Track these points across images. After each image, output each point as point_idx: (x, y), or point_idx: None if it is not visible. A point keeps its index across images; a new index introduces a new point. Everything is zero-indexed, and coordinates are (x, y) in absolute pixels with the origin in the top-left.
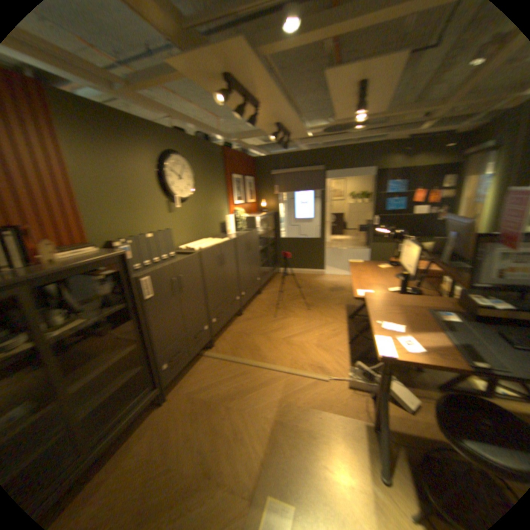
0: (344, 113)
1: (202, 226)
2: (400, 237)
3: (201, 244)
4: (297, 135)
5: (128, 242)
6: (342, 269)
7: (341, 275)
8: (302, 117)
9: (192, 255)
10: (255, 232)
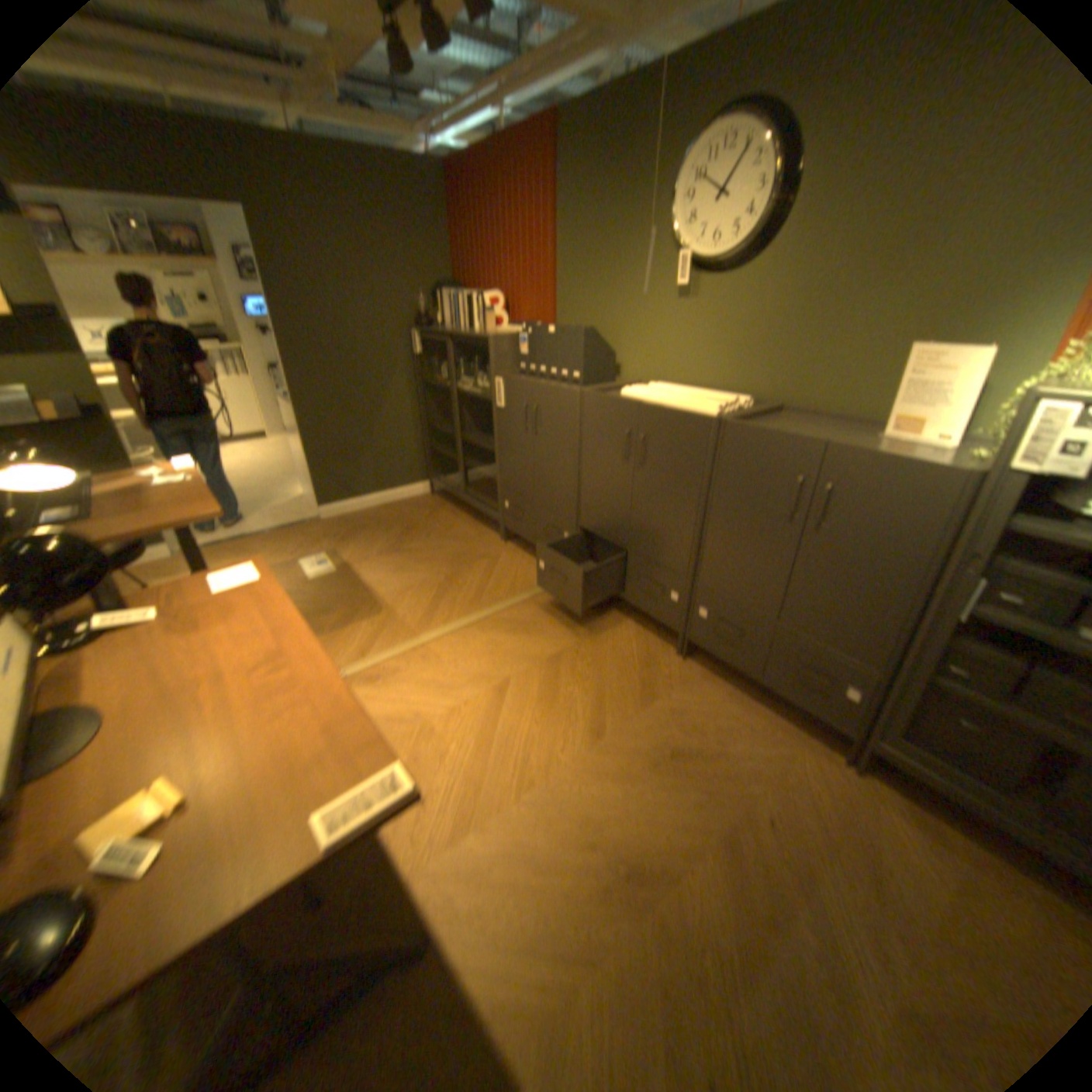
0: None
1: (777, 355)
2: None
3: (659, 390)
4: None
5: (526, 329)
6: None
7: None
8: None
9: (563, 385)
10: (931, 469)
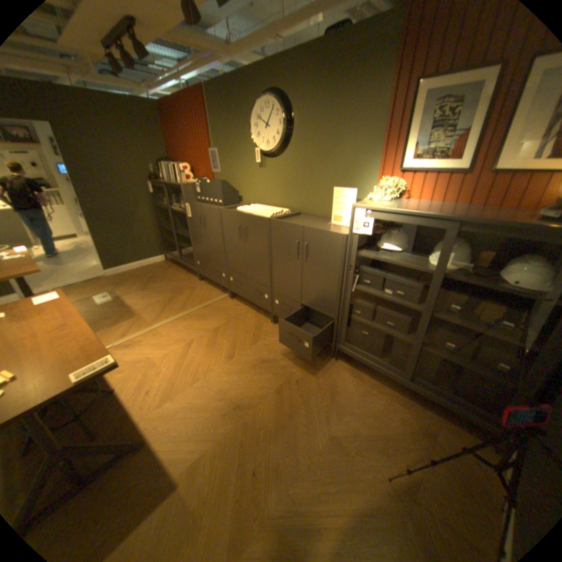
0: None
1: (297, 192)
2: None
3: (253, 208)
4: None
5: (198, 182)
6: None
7: None
8: None
9: (213, 207)
10: (333, 235)
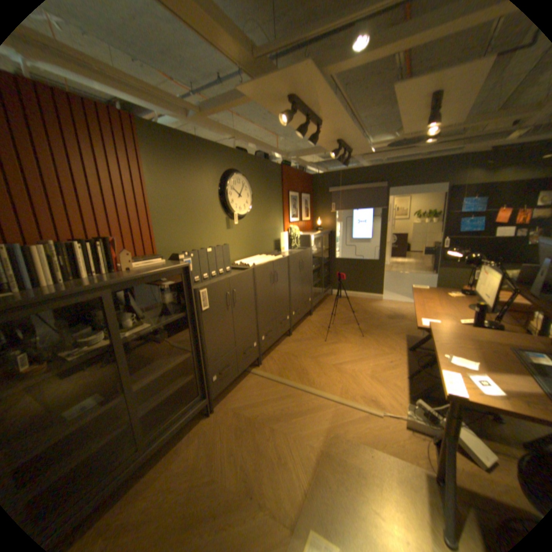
0: (412, 126)
1: (255, 243)
2: (475, 262)
3: (253, 261)
4: (358, 151)
5: (189, 256)
6: (402, 295)
7: (401, 301)
8: (364, 133)
9: (245, 271)
10: (308, 250)
